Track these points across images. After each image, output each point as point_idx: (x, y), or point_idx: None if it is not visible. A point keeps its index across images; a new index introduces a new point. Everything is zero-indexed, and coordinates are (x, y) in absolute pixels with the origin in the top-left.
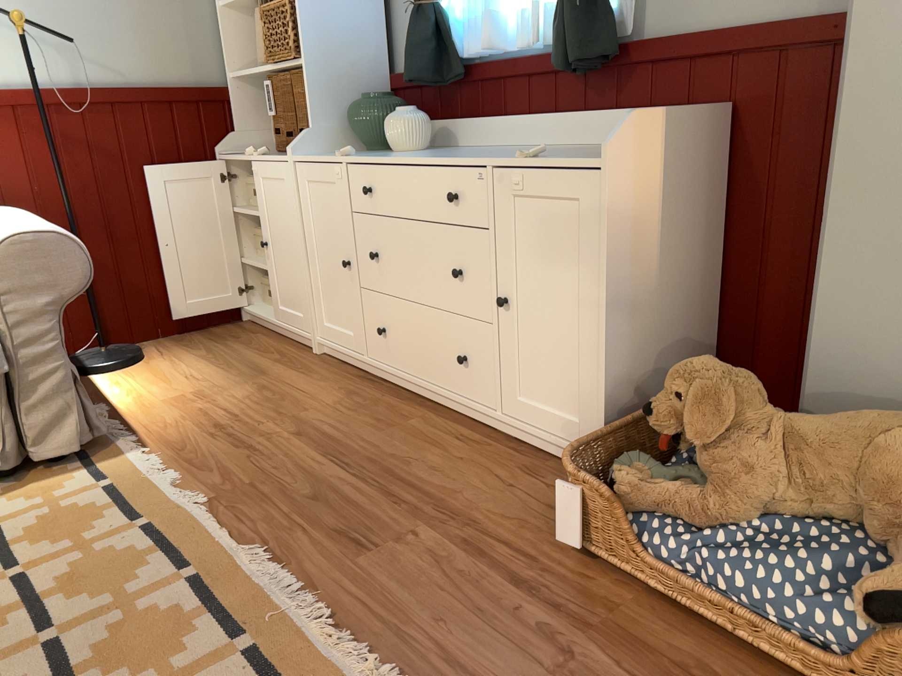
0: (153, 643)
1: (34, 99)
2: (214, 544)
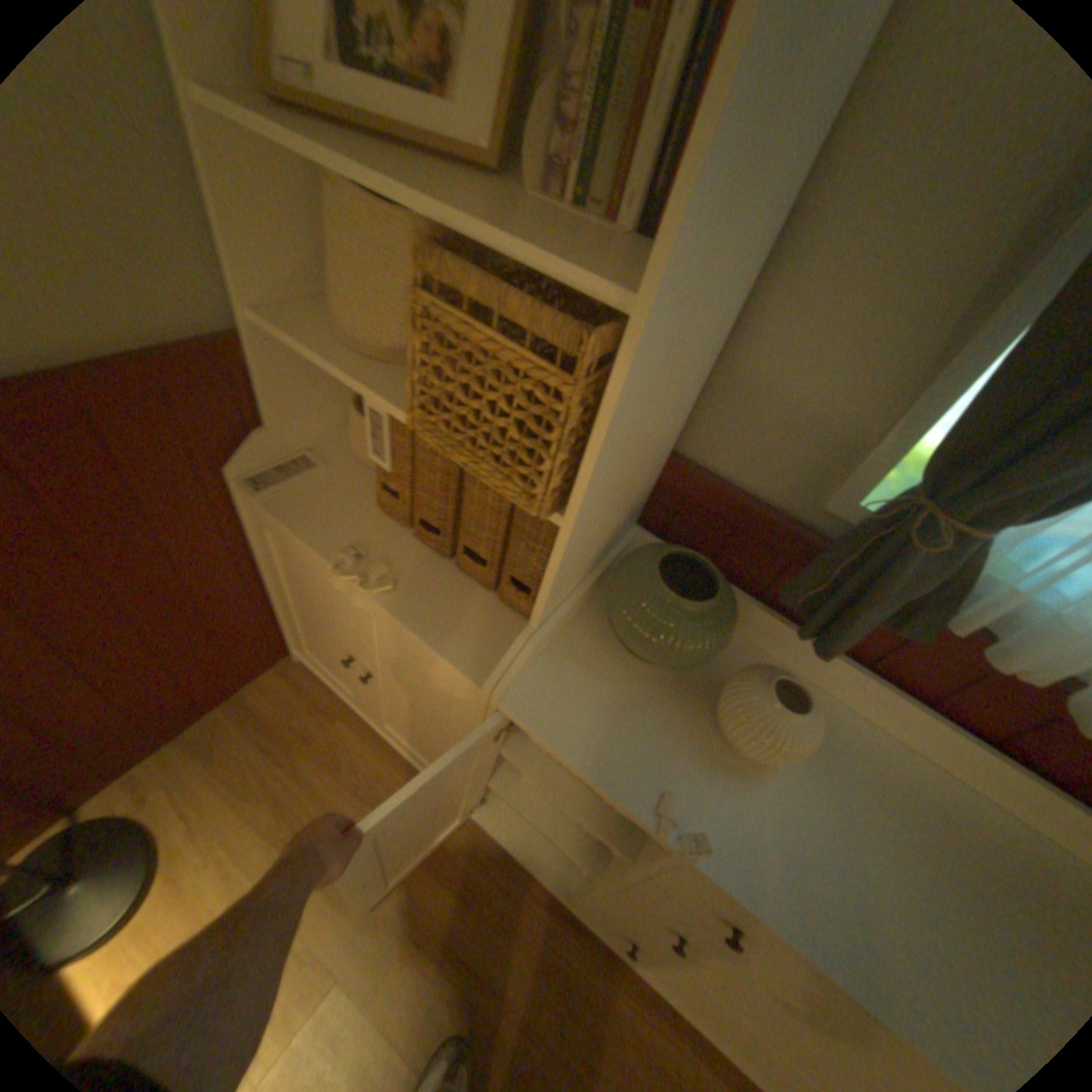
0: None
1: None
2: None
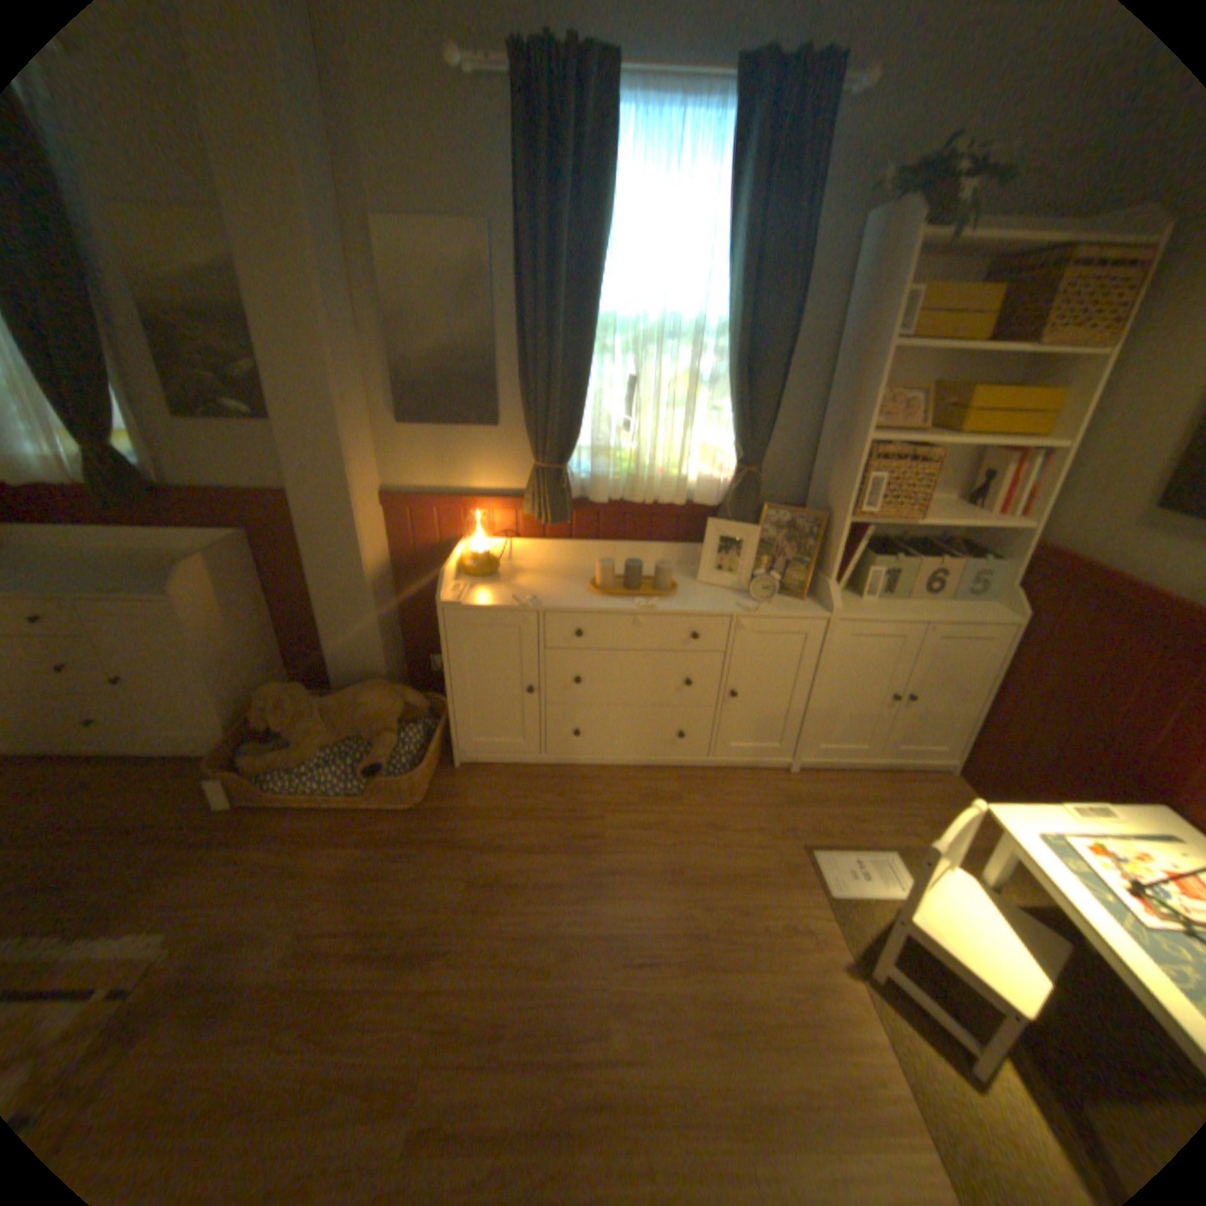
0: None
1: None
2: None
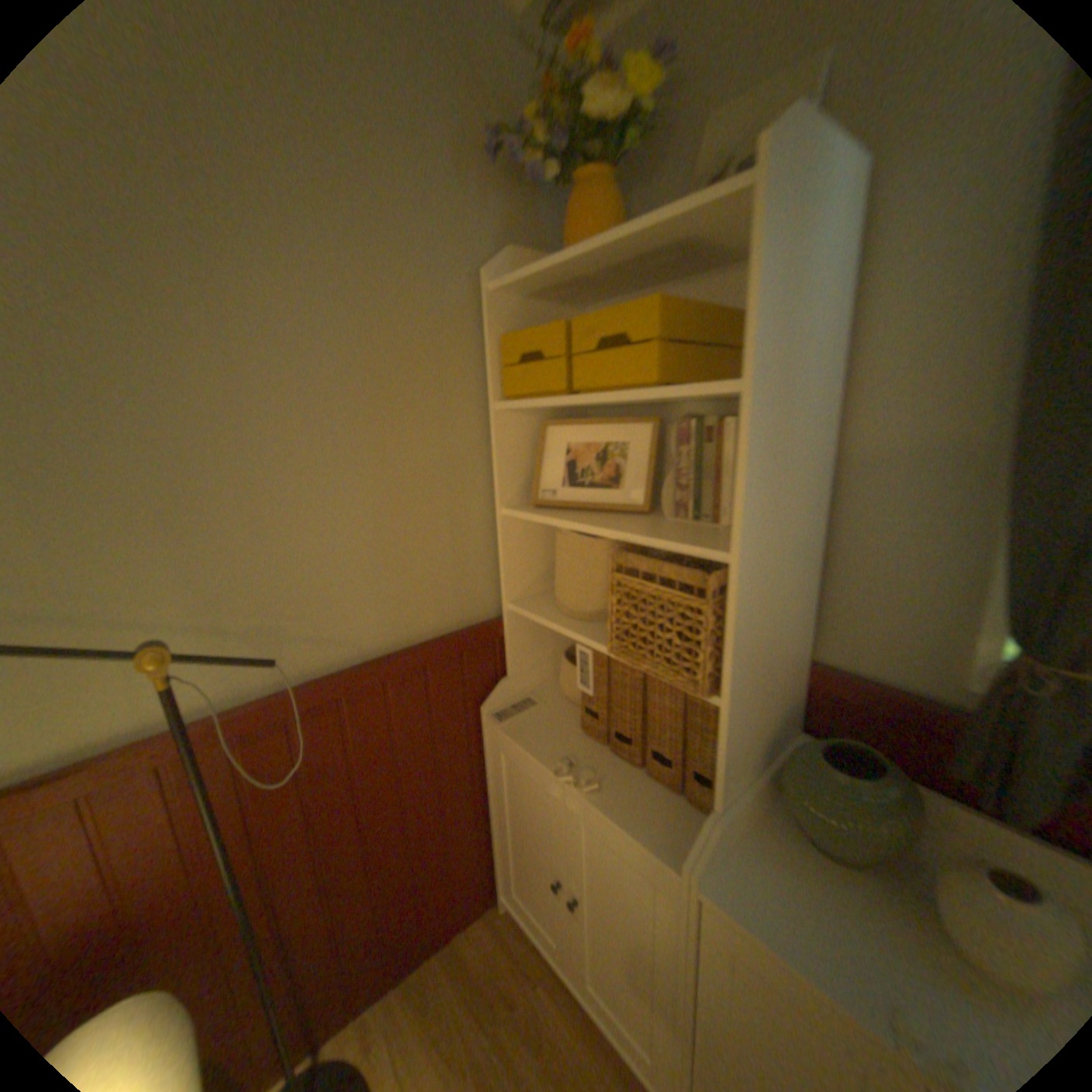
0: None
1: (191, 742)
2: None
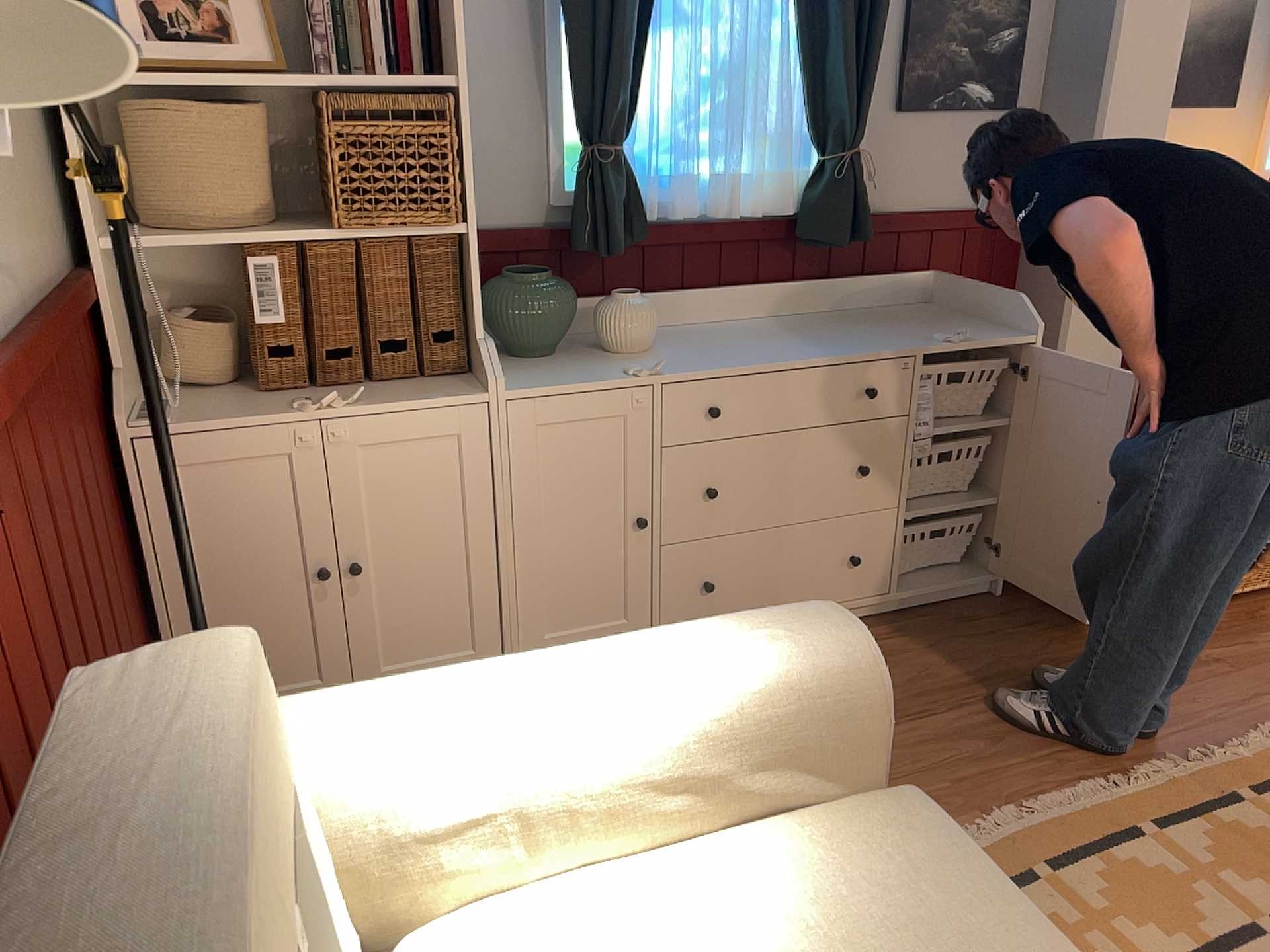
0: (1260, 850)
1: None
2: (1093, 809)
